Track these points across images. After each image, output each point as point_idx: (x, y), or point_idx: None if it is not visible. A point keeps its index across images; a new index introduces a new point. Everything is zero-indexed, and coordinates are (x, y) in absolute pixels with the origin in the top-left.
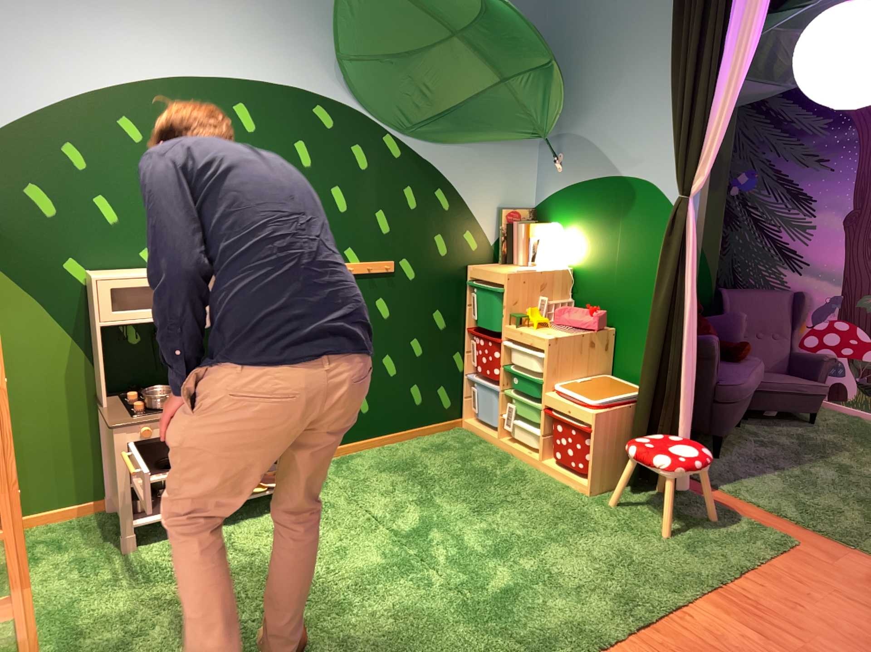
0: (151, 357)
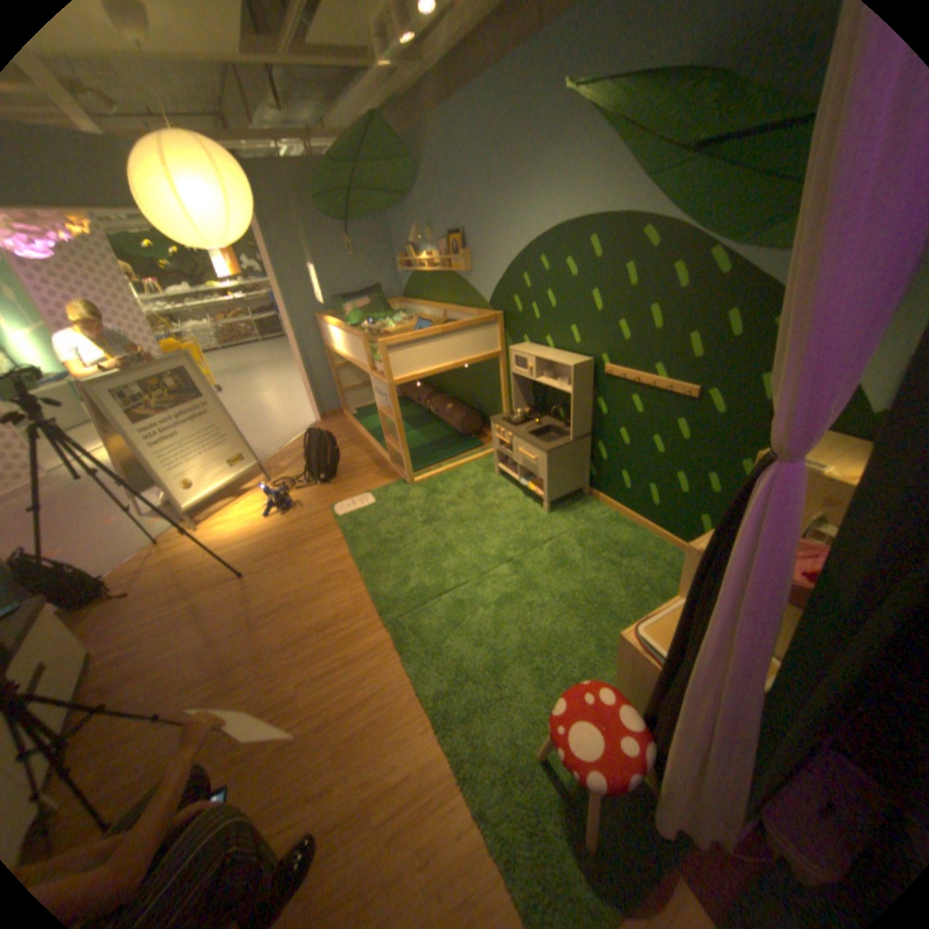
0: (547, 397)
